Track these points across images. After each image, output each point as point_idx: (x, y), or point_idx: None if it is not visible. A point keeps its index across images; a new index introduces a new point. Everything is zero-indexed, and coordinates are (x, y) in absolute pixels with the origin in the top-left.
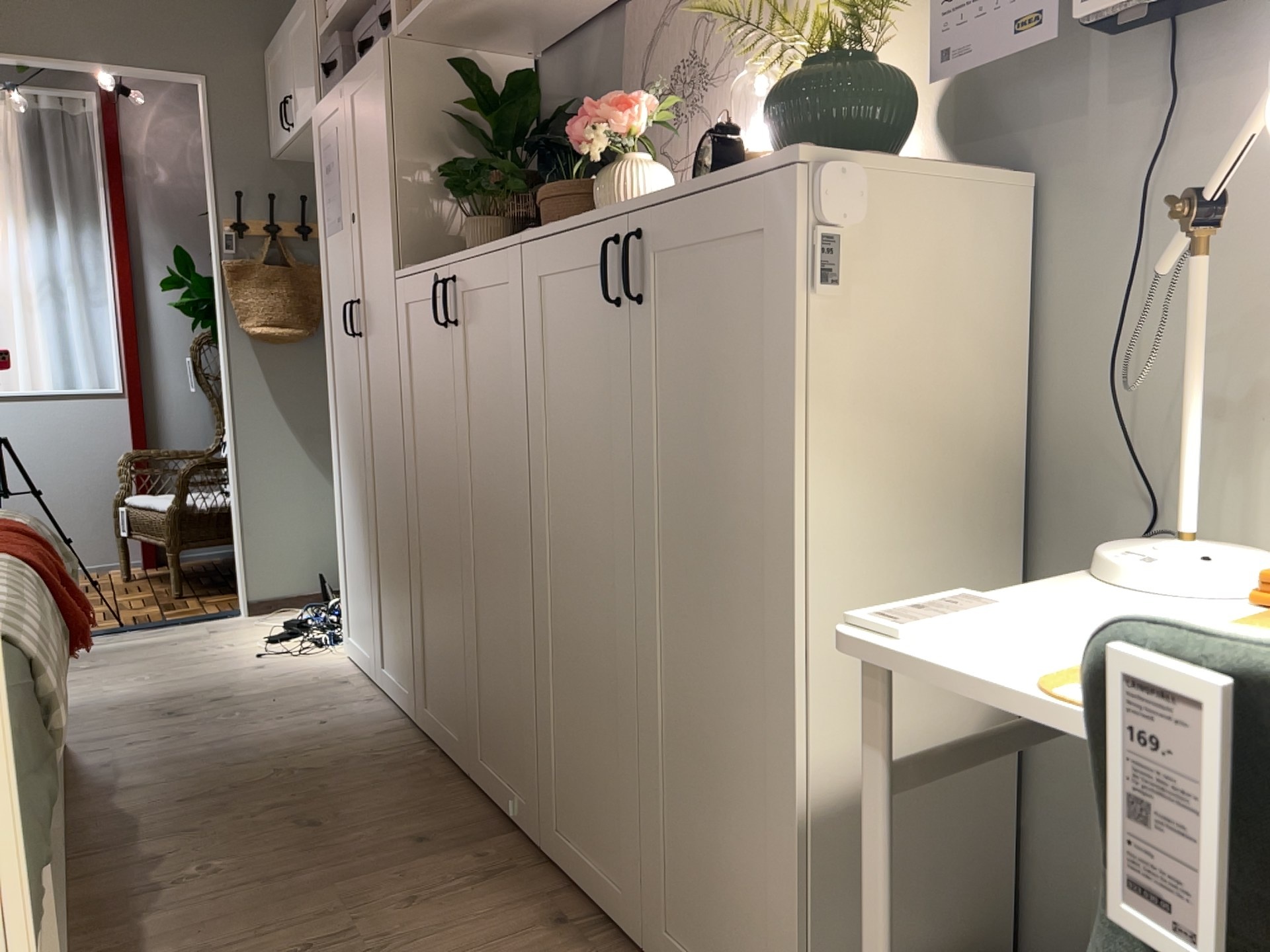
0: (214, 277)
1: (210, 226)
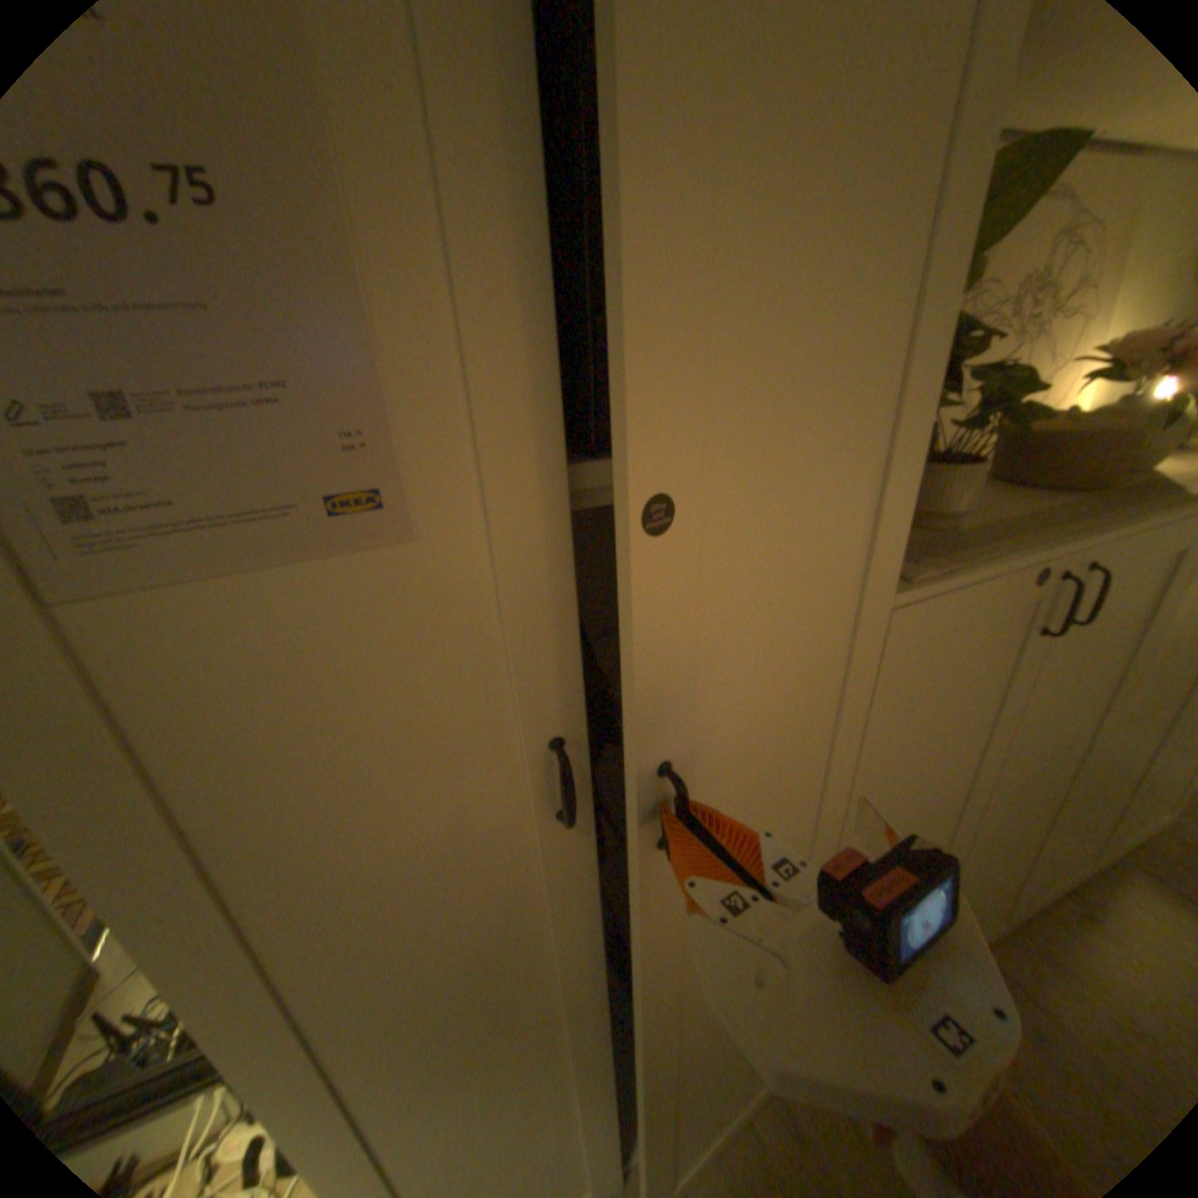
0: None
1: None
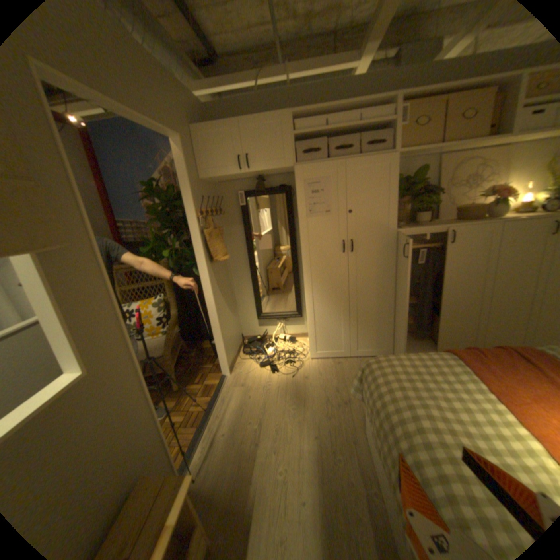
0: (193, 239)
1: (186, 215)
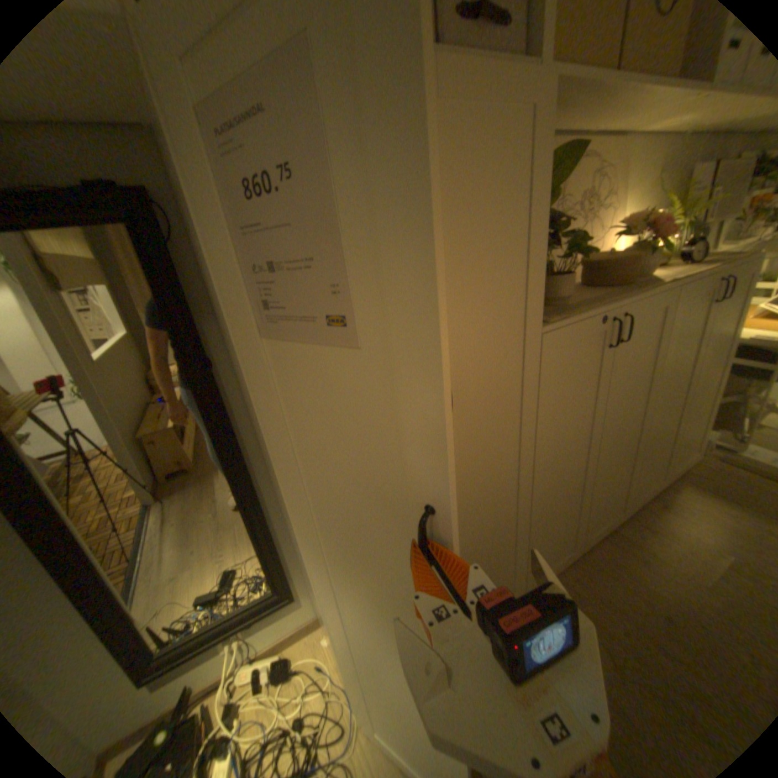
0: None
1: None
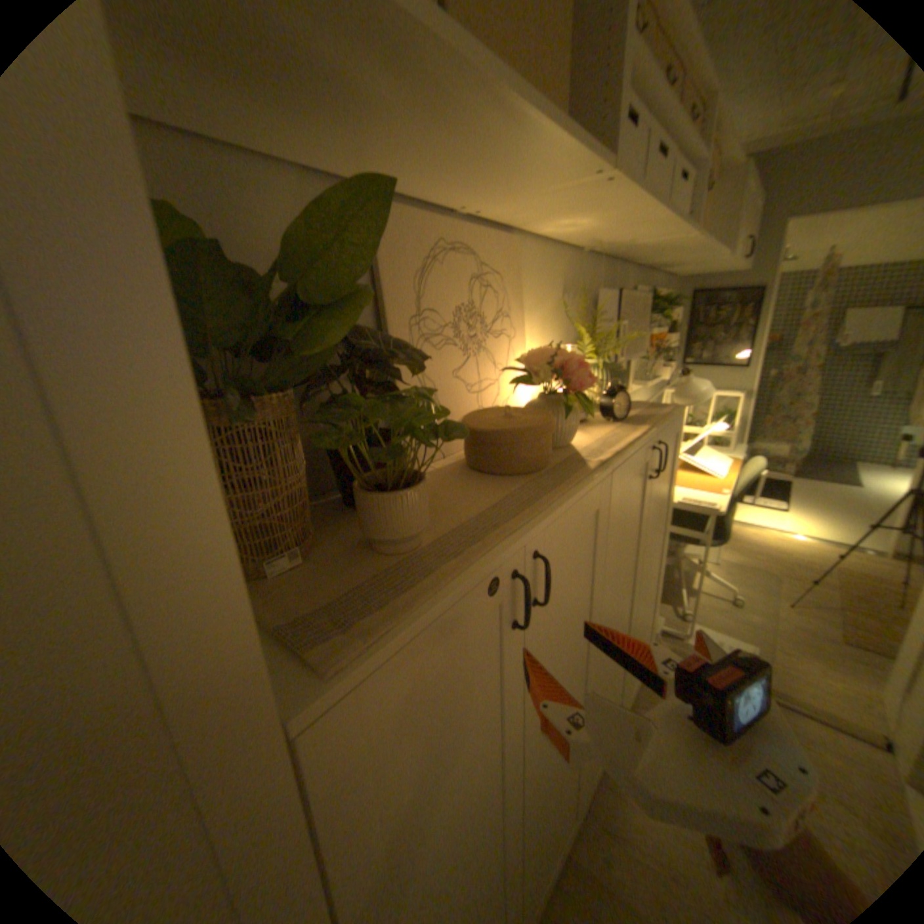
0: None
1: None
